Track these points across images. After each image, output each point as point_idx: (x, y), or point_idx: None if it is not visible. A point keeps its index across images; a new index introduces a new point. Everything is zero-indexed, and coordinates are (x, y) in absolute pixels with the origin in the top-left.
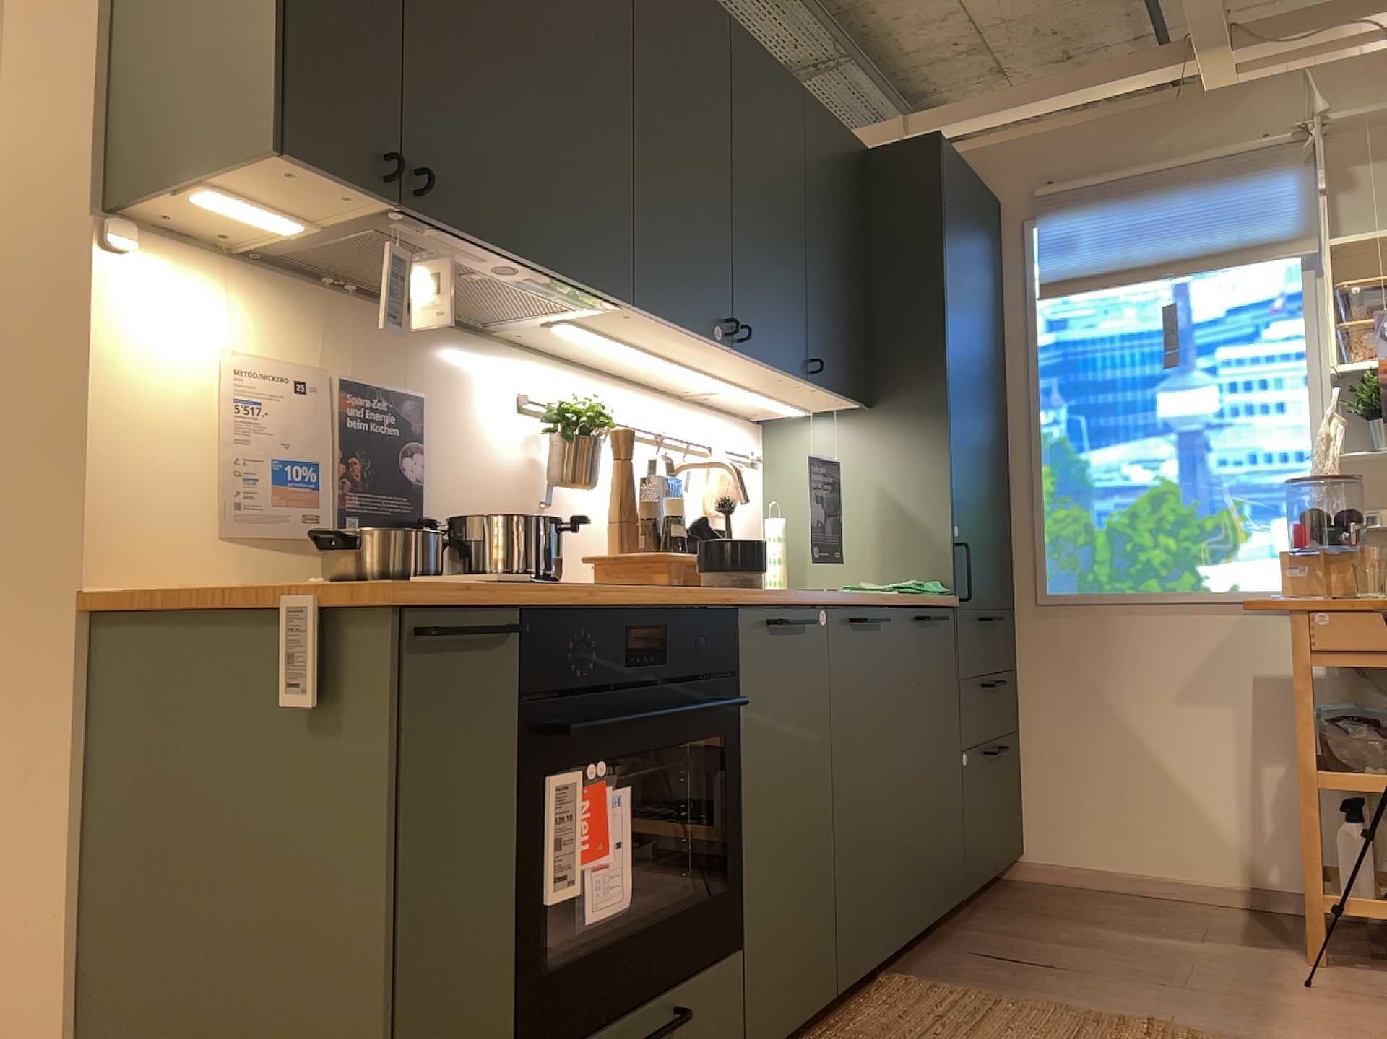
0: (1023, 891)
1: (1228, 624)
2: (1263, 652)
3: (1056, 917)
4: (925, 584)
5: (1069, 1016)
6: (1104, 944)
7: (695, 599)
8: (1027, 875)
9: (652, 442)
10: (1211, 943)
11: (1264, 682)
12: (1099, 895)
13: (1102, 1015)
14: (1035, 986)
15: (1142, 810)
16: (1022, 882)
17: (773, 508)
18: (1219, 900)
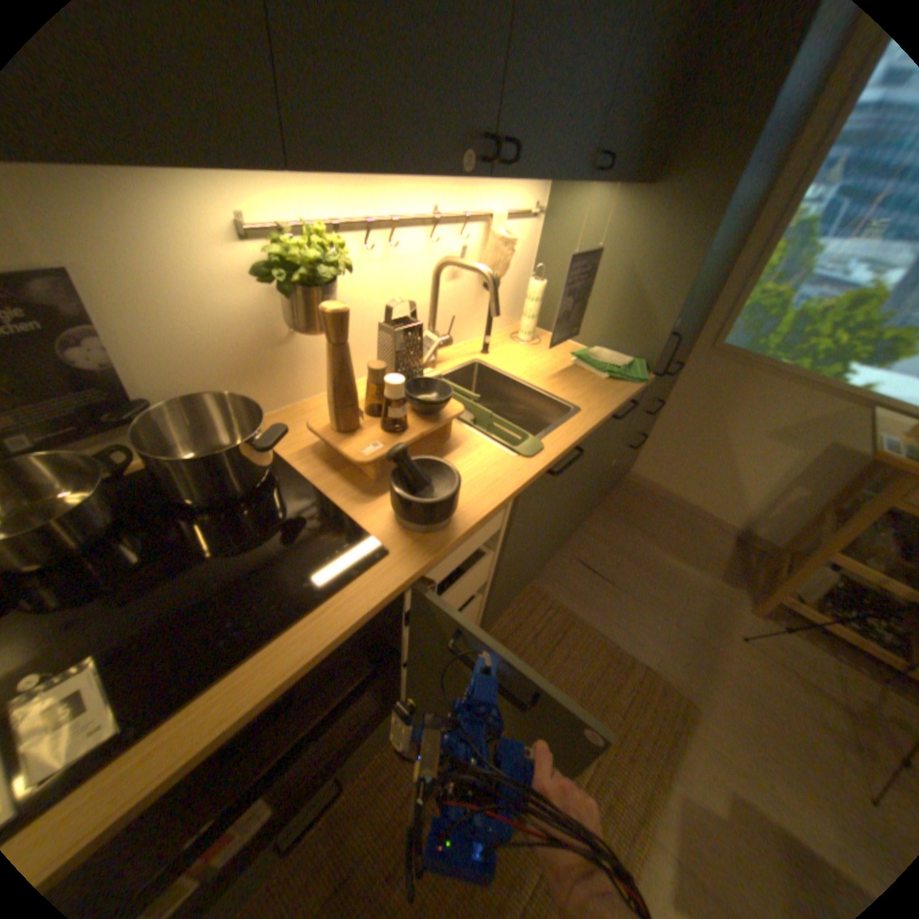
0: (621, 492)
1: (841, 408)
2: (852, 433)
3: (630, 527)
4: (631, 363)
5: (604, 652)
6: (647, 565)
7: (340, 623)
8: (628, 478)
9: (430, 218)
10: (705, 576)
11: (837, 450)
12: (660, 507)
13: (622, 656)
14: (597, 606)
15: (708, 477)
16: (624, 481)
17: (537, 271)
18: (723, 529)
